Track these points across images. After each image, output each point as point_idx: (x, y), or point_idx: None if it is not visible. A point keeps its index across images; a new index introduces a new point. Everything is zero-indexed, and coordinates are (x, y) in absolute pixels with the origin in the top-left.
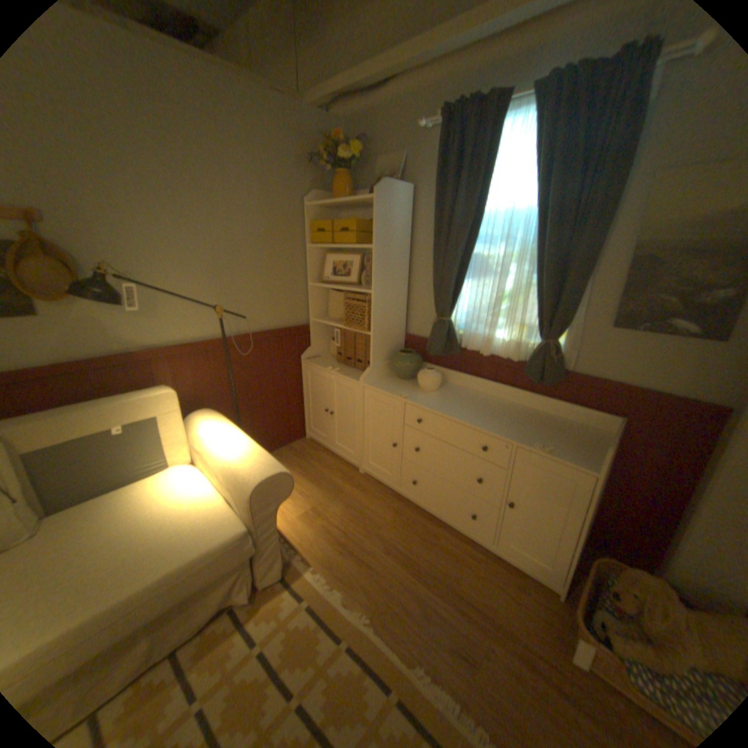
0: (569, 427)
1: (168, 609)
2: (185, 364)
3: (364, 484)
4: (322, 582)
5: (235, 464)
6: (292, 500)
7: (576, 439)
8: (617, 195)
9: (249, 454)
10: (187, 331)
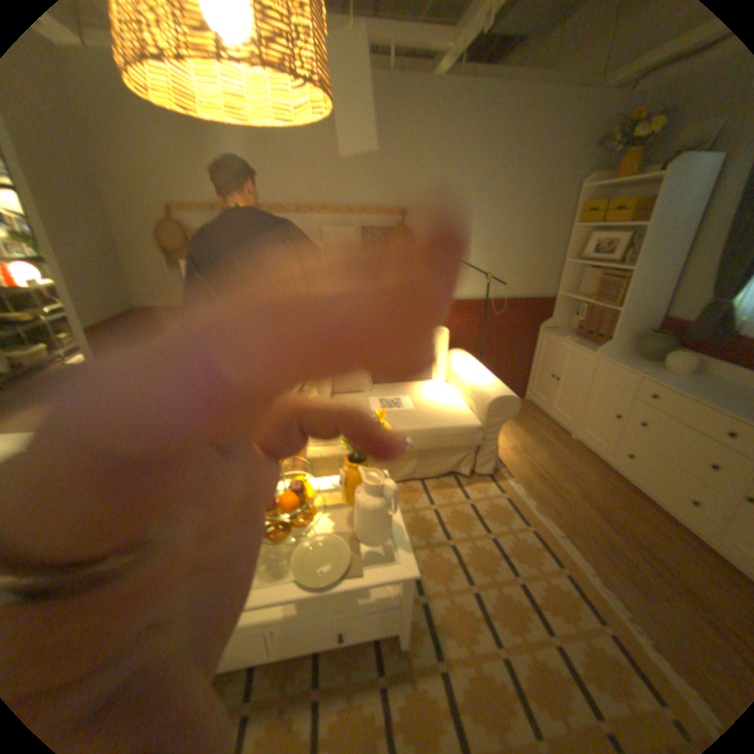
0: None
1: (430, 448)
2: (453, 314)
3: (573, 447)
4: (521, 491)
5: (480, 383)
6: (505, 436)
7: None
8: None
9: (491, 381)
10: (460, 291)
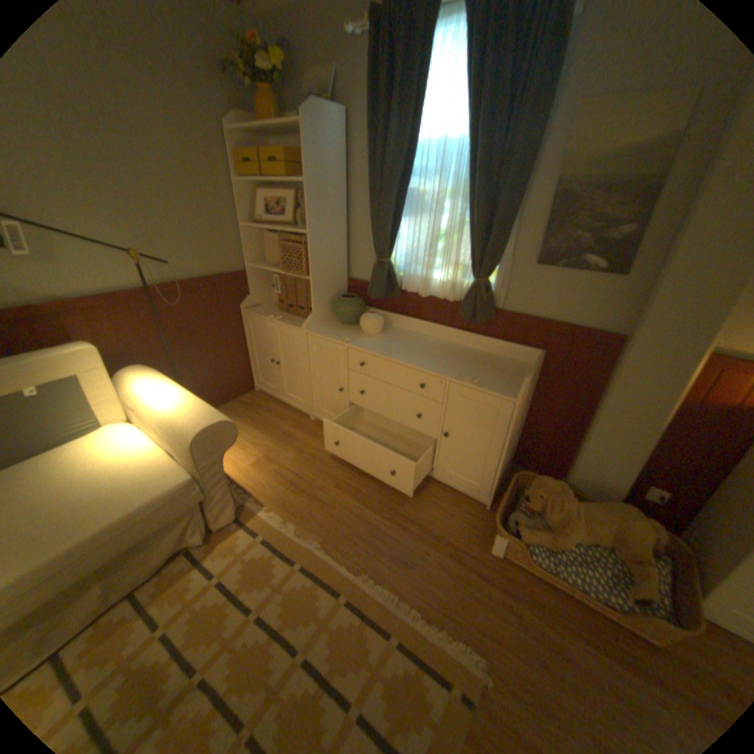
0: (497, 362)
1: (116, 556)
2: (103, 317)
3: (315, 429)
4: (276, 518)
5: (171, 417)
6: (243, 450)
7: (501, 371)
8: (542, 126)
9: (187, 407)
10: (99, 279)
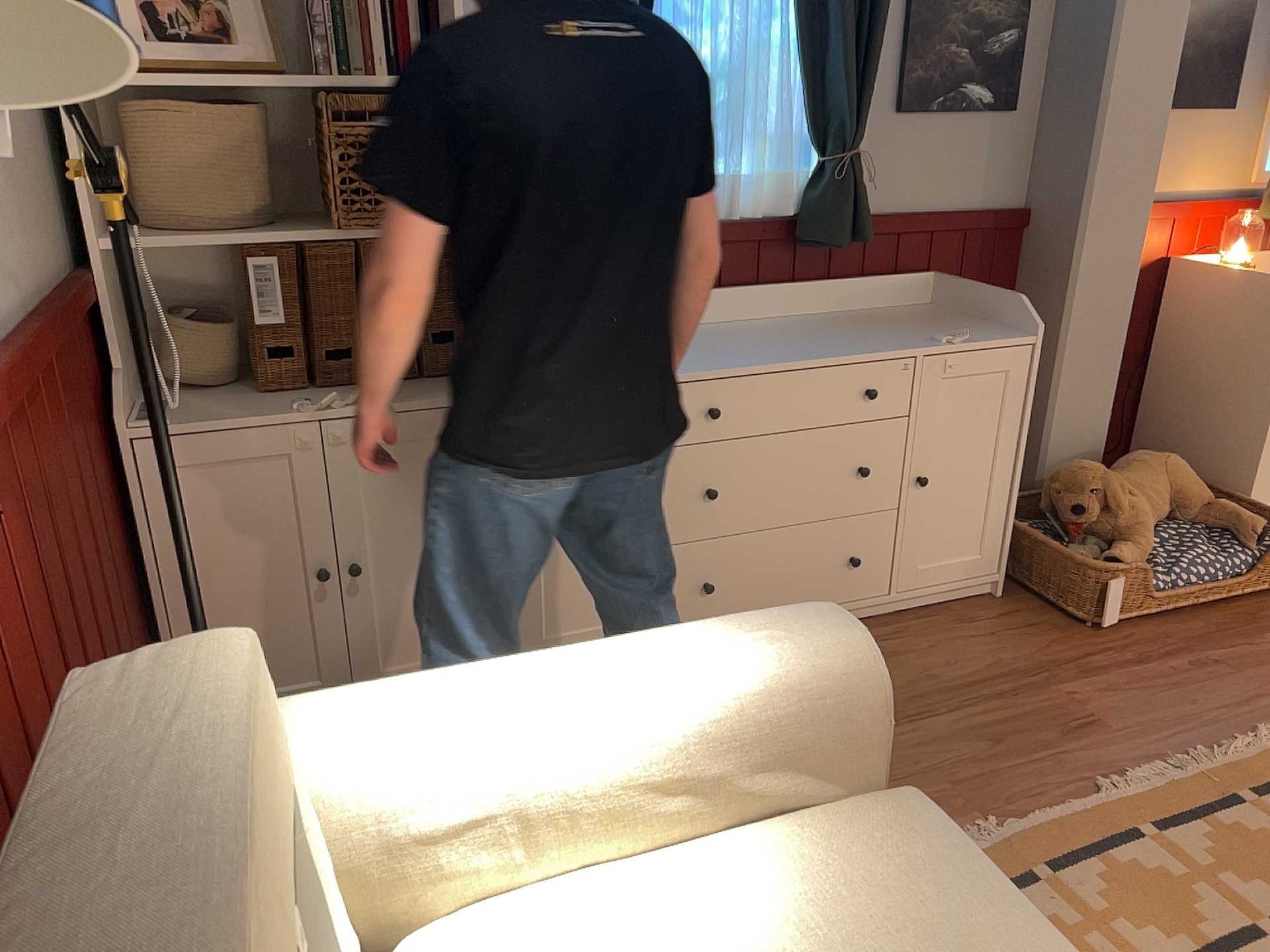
0: (891, 315)
1: None
2: None
3: None
4: None
5: (729, 679)
6: None
7: (929, 320)
8: None
9: (701, 640)
10: None
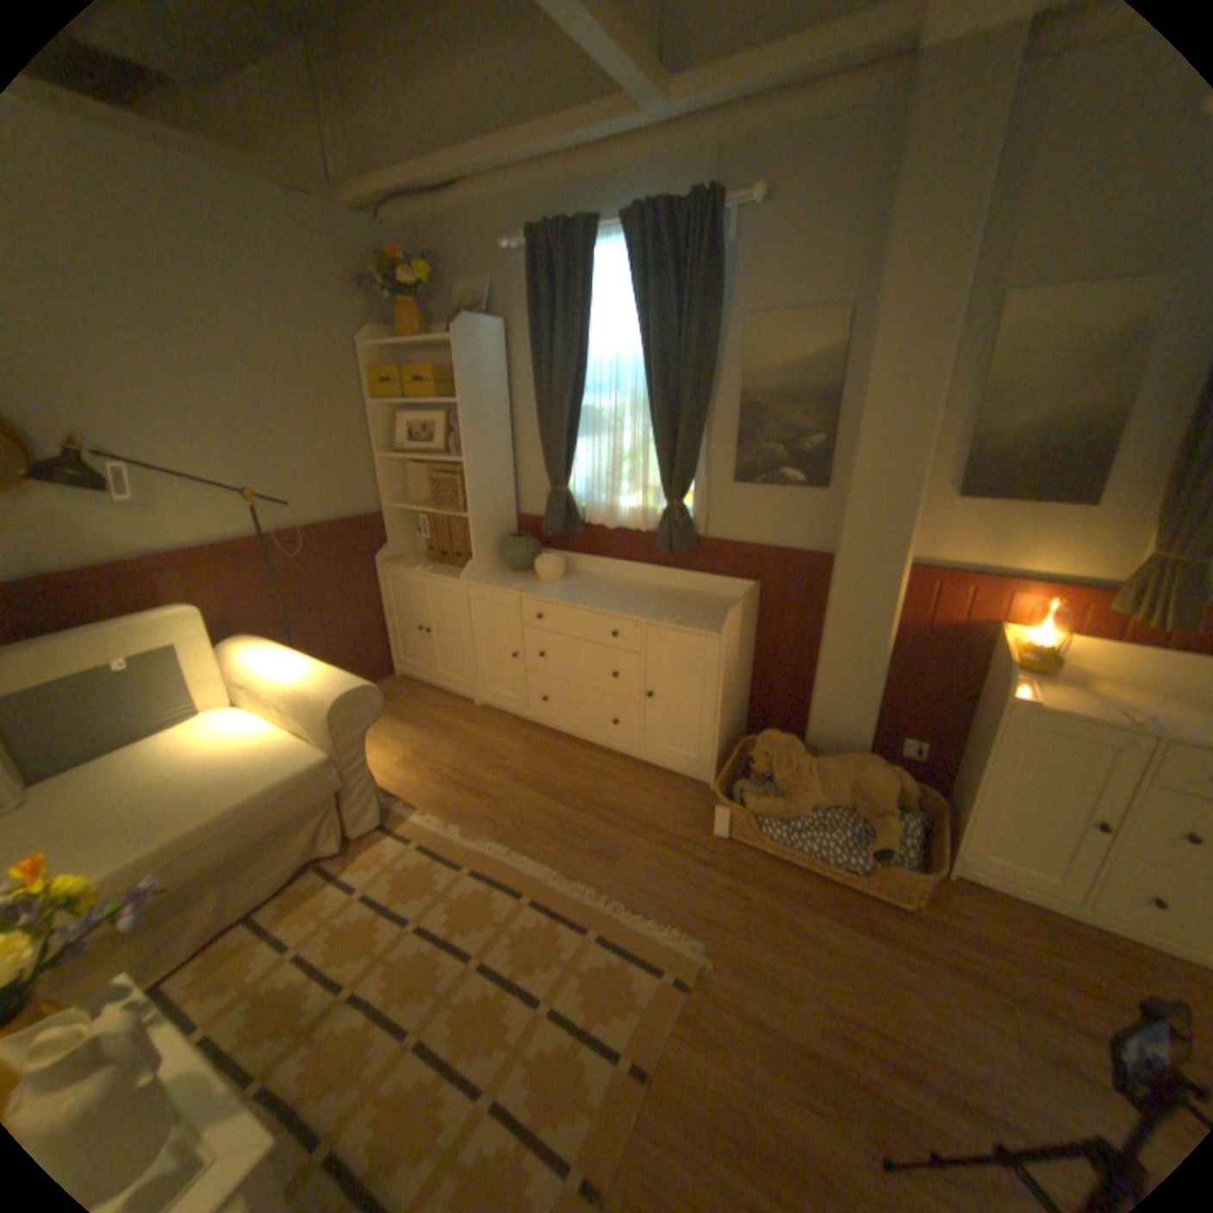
0: (705, 601)
1: (238, 852)
2: (202, 576)
3: (482, 717)
4: (434, 822)
5: (300, 686)
6: (383, 748)
7: (708, 610)
8: (713, 340)
9: (319, 674)
10: (200, 529)
